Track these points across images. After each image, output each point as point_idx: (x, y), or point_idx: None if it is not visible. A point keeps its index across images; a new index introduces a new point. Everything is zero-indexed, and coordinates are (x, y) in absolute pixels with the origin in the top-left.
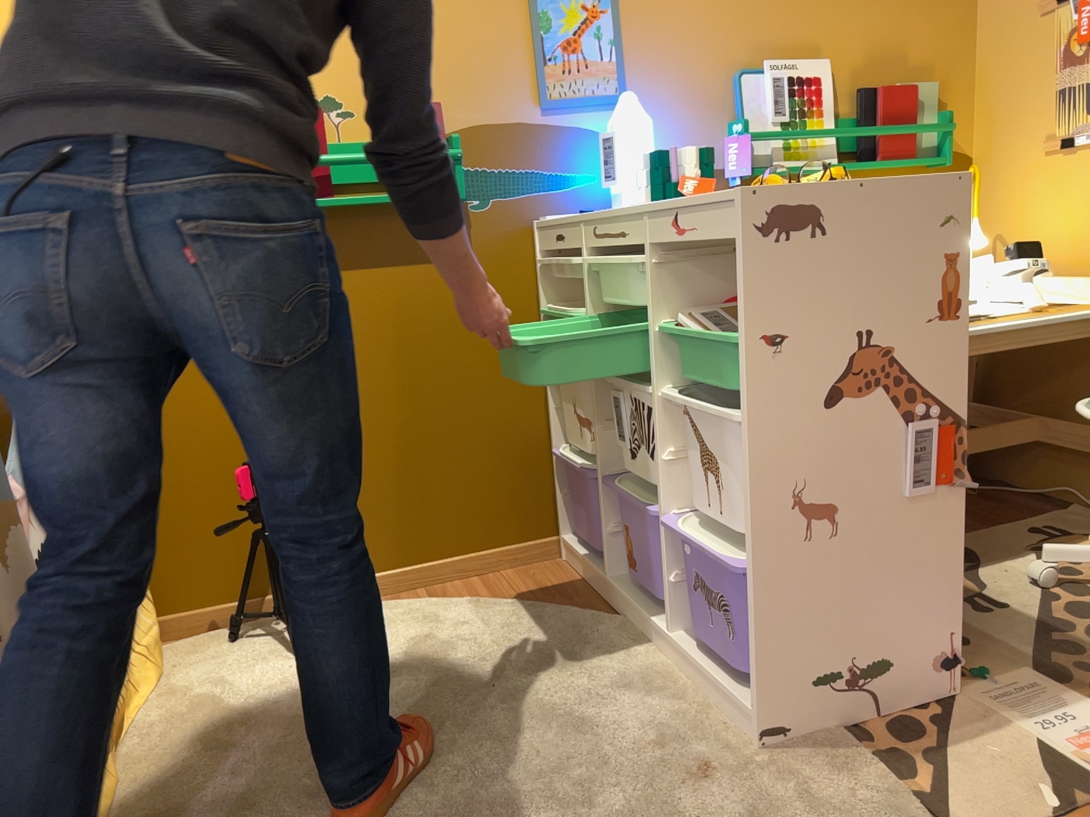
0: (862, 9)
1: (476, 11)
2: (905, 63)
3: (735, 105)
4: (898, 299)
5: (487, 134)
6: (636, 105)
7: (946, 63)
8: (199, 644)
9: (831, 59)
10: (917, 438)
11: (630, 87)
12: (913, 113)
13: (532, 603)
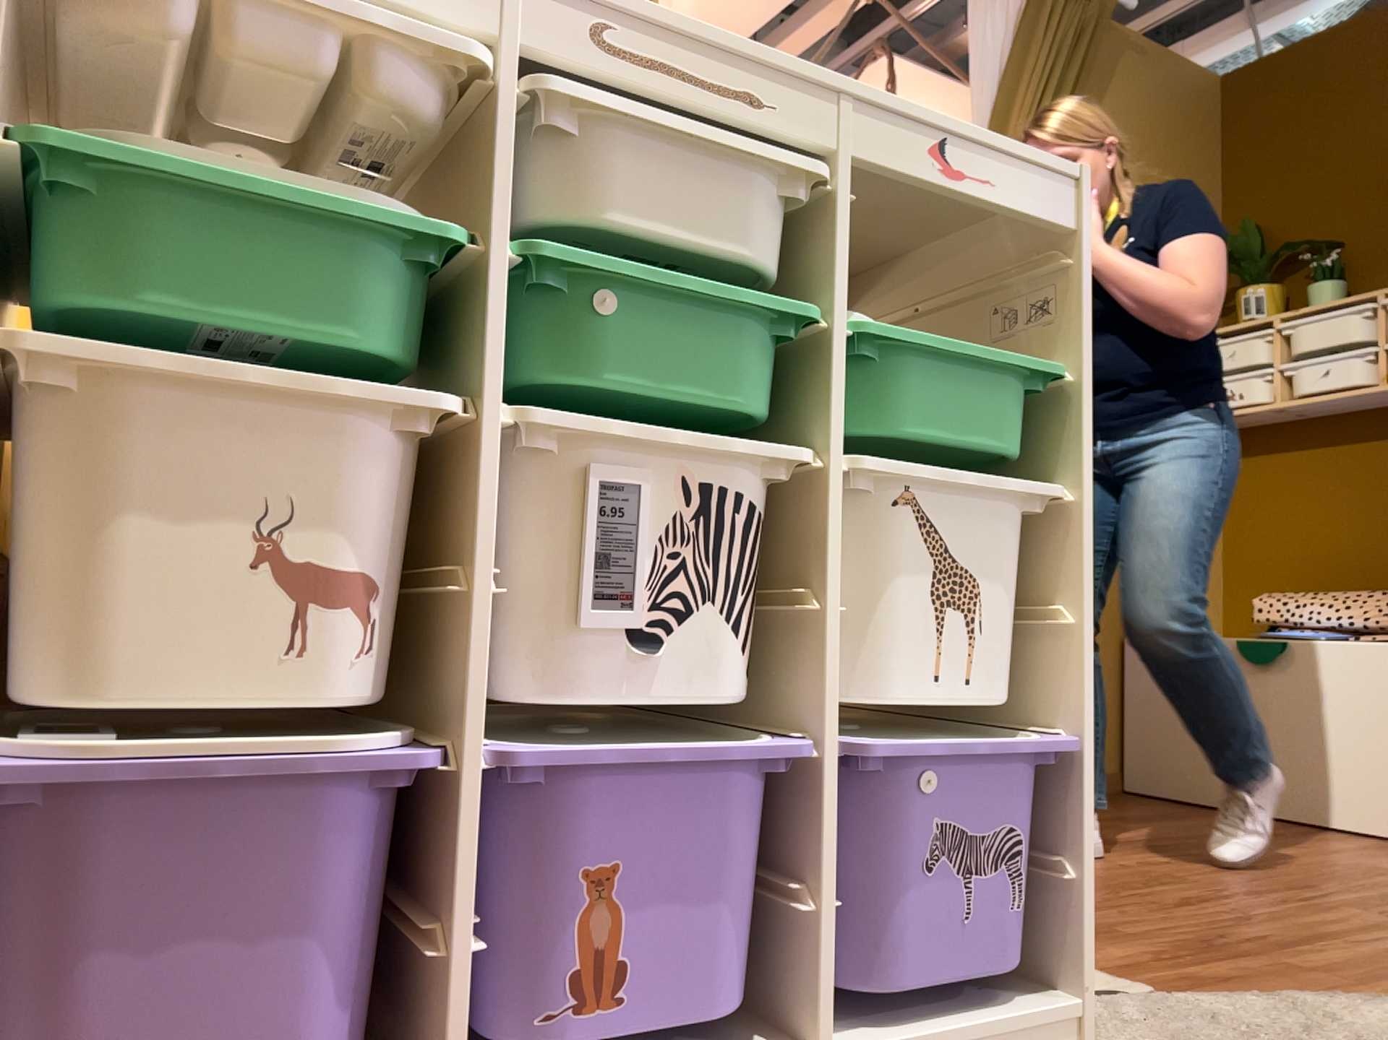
0: None
1: None
2: None
3: None
4: None
5: None
6: None
7: None
8: None
9: None
10: None
11: None
12: None
13: None
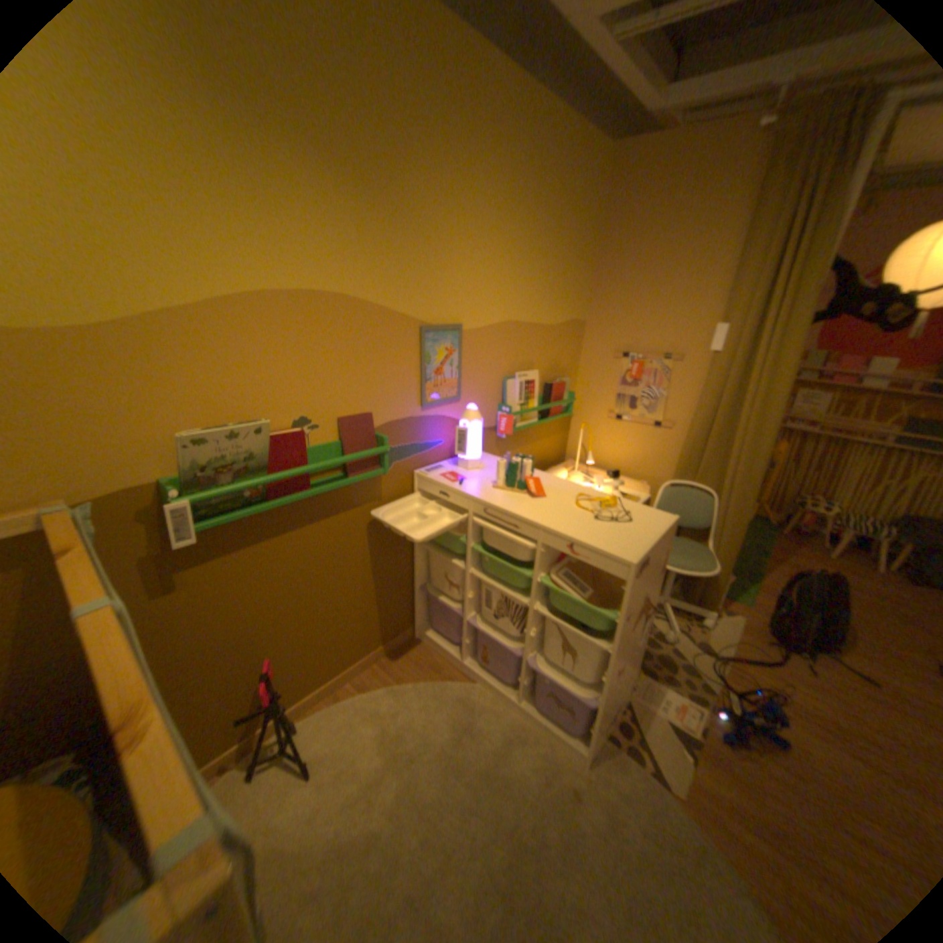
0: (550, 343)
1: (392, 353)
2: (559, 368)
3: (501, 395)
4: (655, 577)
5: (394, 427)
6: (478, 414)
7: (571, 366)
8: (223, 793)
9: (537, 369)
10: (648, 626)
11: (461, 392)
12: (563, 394)
13: (423, 683)
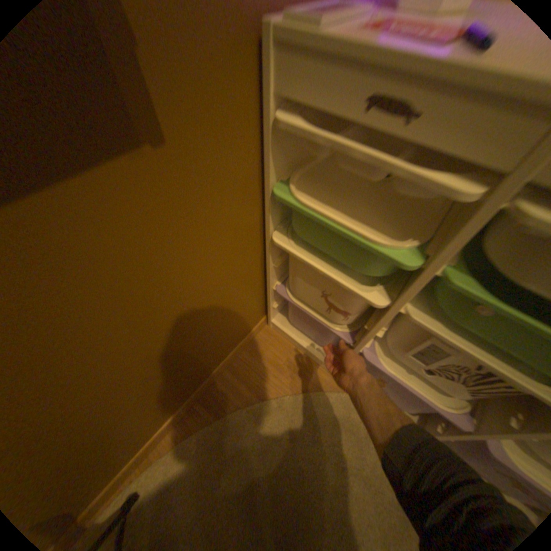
0: None
1: None
2: None
3: None
4: None
5: None
6: None
7: None
8: None
9: None
10: None
11: None
12: None
13: (289, 397)
